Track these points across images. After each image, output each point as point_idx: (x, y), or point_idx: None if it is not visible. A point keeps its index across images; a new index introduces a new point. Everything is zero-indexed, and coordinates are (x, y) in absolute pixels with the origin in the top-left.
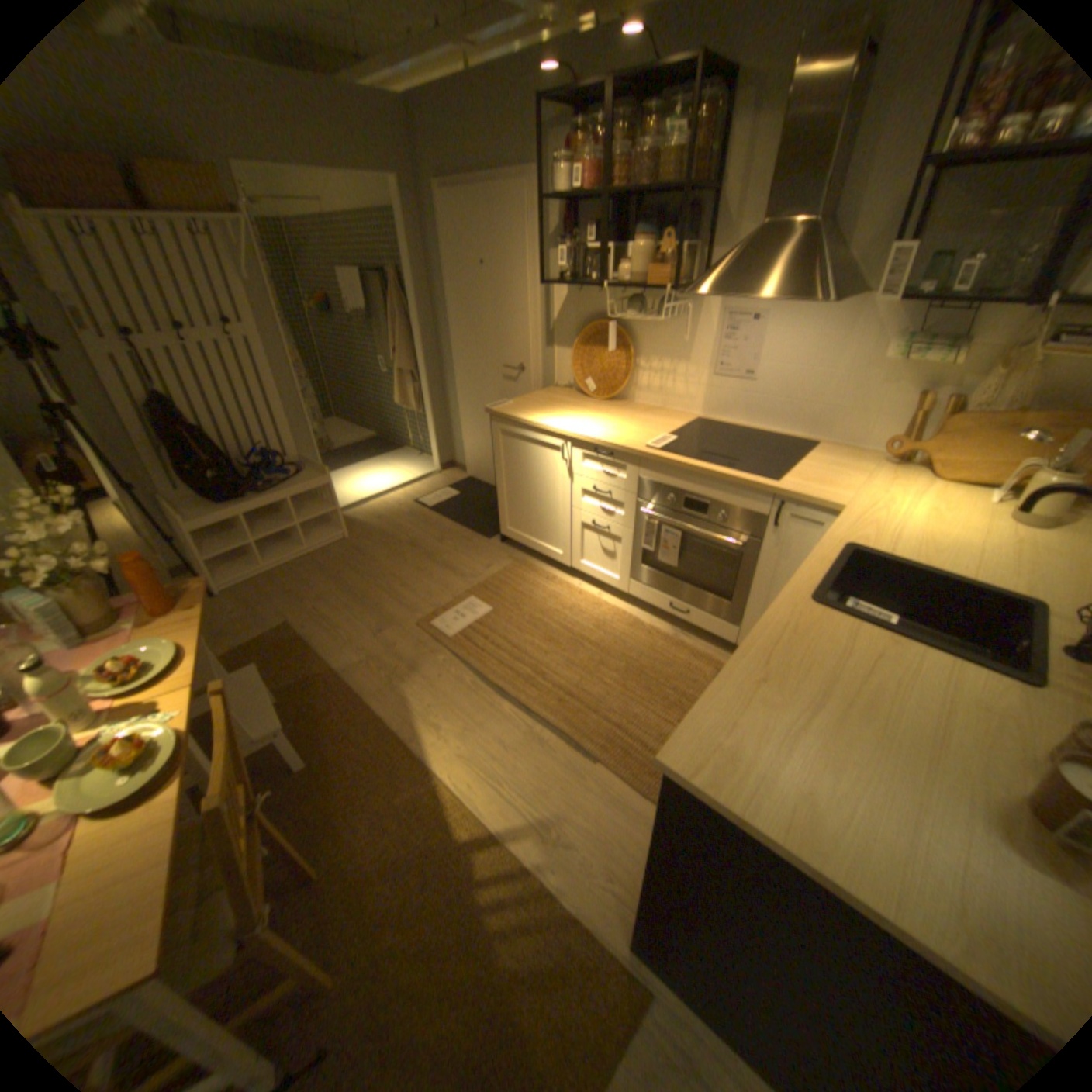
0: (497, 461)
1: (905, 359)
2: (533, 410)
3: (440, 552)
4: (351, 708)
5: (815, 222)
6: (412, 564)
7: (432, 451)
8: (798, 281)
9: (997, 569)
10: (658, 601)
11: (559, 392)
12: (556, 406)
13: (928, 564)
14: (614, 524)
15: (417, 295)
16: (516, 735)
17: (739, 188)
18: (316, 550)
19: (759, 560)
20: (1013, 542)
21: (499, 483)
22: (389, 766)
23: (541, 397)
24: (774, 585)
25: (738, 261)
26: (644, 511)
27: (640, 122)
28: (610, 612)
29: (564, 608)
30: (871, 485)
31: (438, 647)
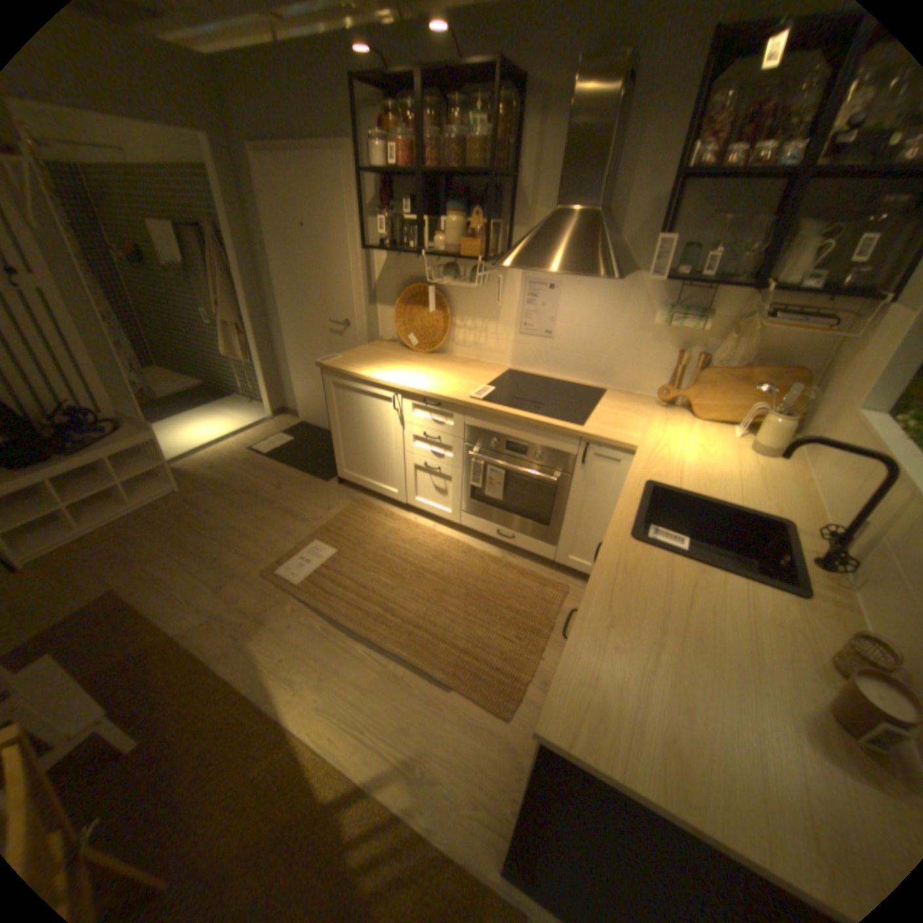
0: (330, 411)
1: (668, 326)
2: (362, 363)
3: (279, 498)
4: (194, 677)
5: (597, 212)
6: (250, 513)
7: (262, 399)
8: (589, 261)
9: (753, 494)
10: (486, 529)
11: (385, 346)
12: (384, 359)
13: (706, 494)
14: (444, 465)
15: (237, 251)
16: (372, 676)
17: (533, 178)
18: (142, 507)
19: (569, 490)
20: (757, 470)
21: (333, 430)
22: (242, 734)
23: (369, 351)
24: (583, 511)
25: (539, 241)
26: (471, 454)
27: (446, 112)
28: (445, 542)
29: (404, 543)
30: (651, 426)
31: (285, 596)
